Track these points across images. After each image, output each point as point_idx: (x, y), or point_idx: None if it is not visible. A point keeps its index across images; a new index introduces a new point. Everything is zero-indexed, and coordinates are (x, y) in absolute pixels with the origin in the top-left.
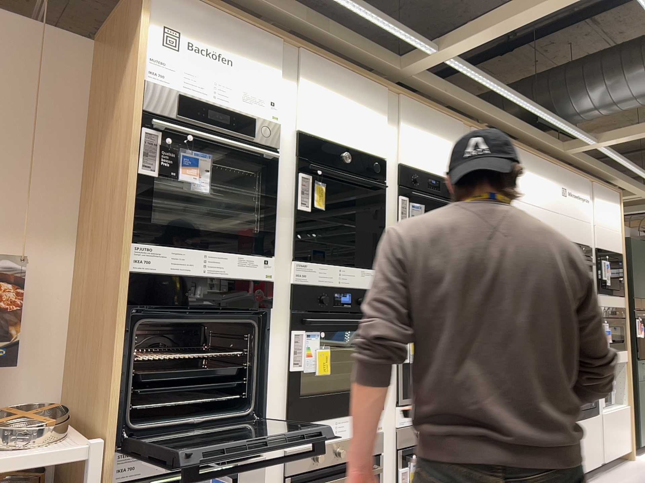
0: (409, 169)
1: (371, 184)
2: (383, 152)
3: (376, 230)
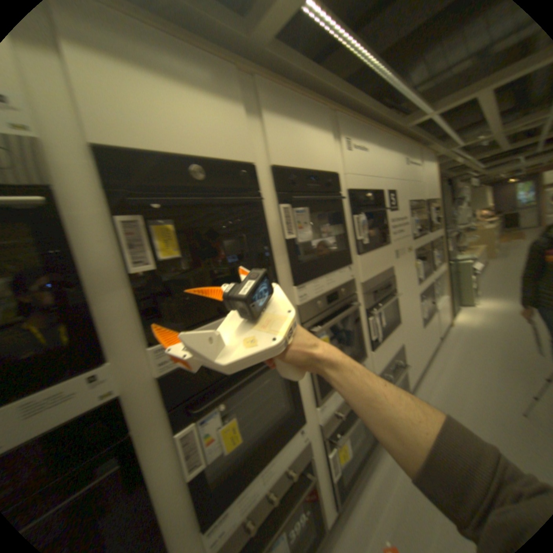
0: (289, 166)
1: (243, 198)
2: (254, 151)
3: (264, 251)
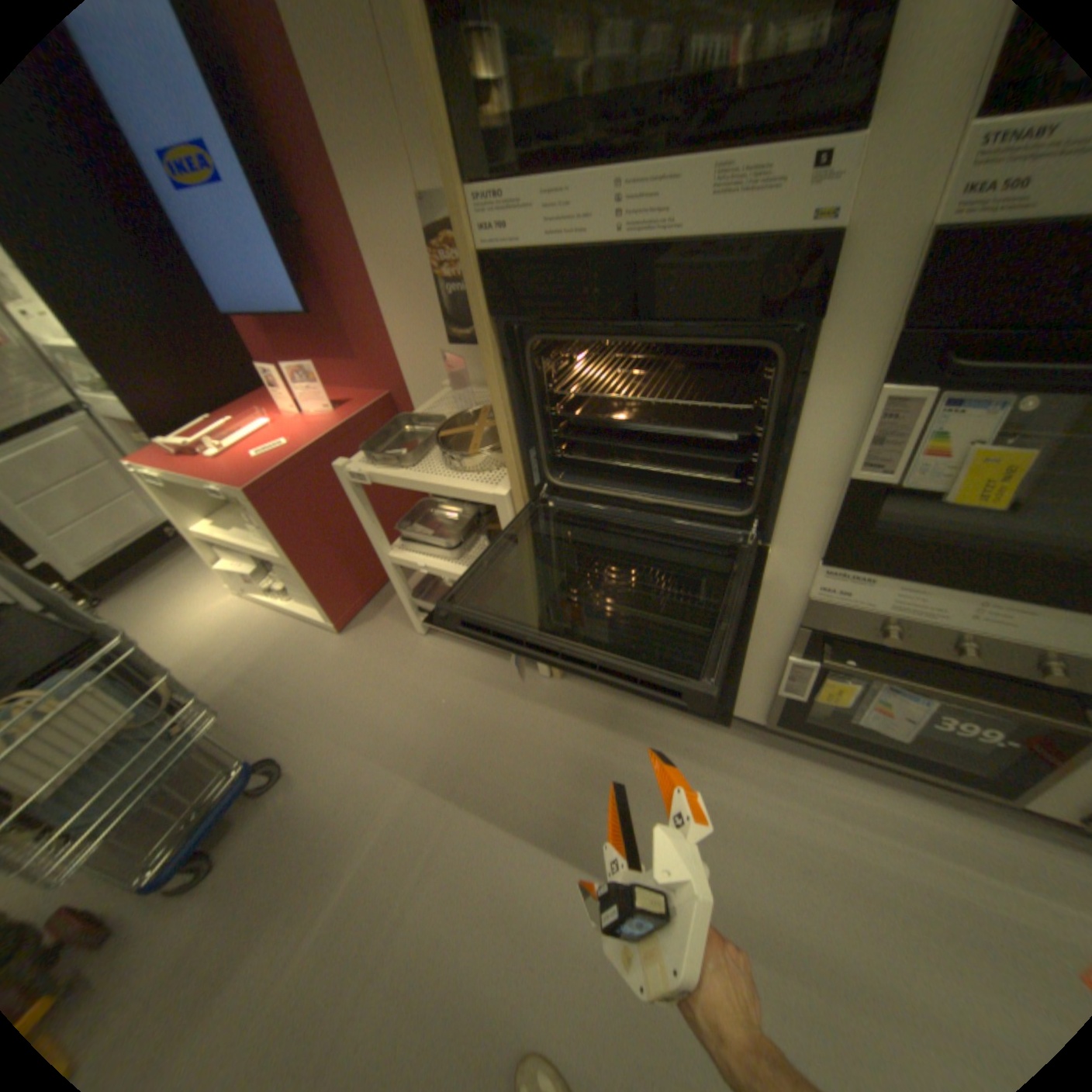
0: None
1: None
2: None
3: None
